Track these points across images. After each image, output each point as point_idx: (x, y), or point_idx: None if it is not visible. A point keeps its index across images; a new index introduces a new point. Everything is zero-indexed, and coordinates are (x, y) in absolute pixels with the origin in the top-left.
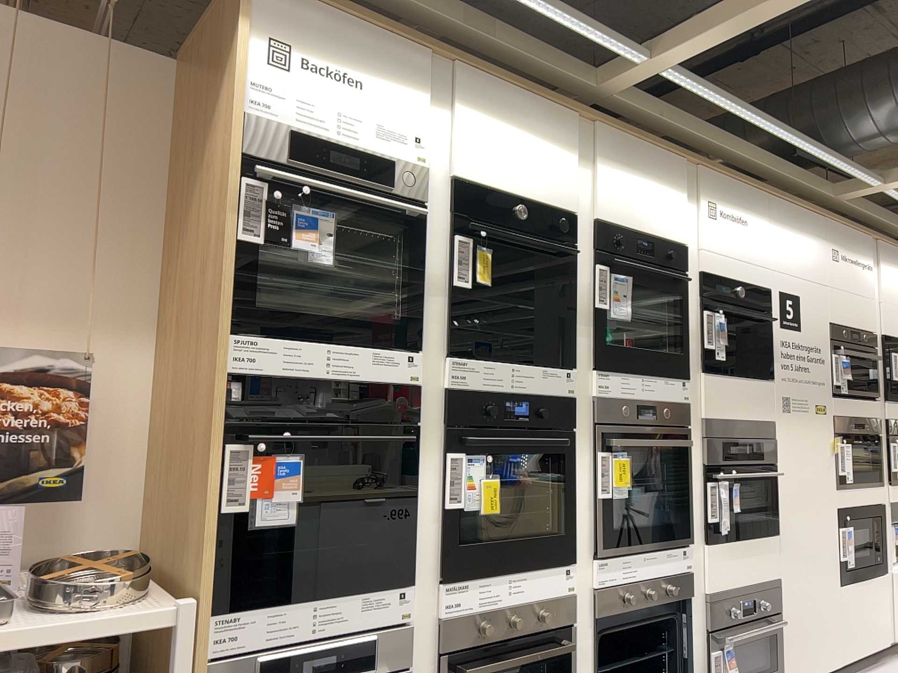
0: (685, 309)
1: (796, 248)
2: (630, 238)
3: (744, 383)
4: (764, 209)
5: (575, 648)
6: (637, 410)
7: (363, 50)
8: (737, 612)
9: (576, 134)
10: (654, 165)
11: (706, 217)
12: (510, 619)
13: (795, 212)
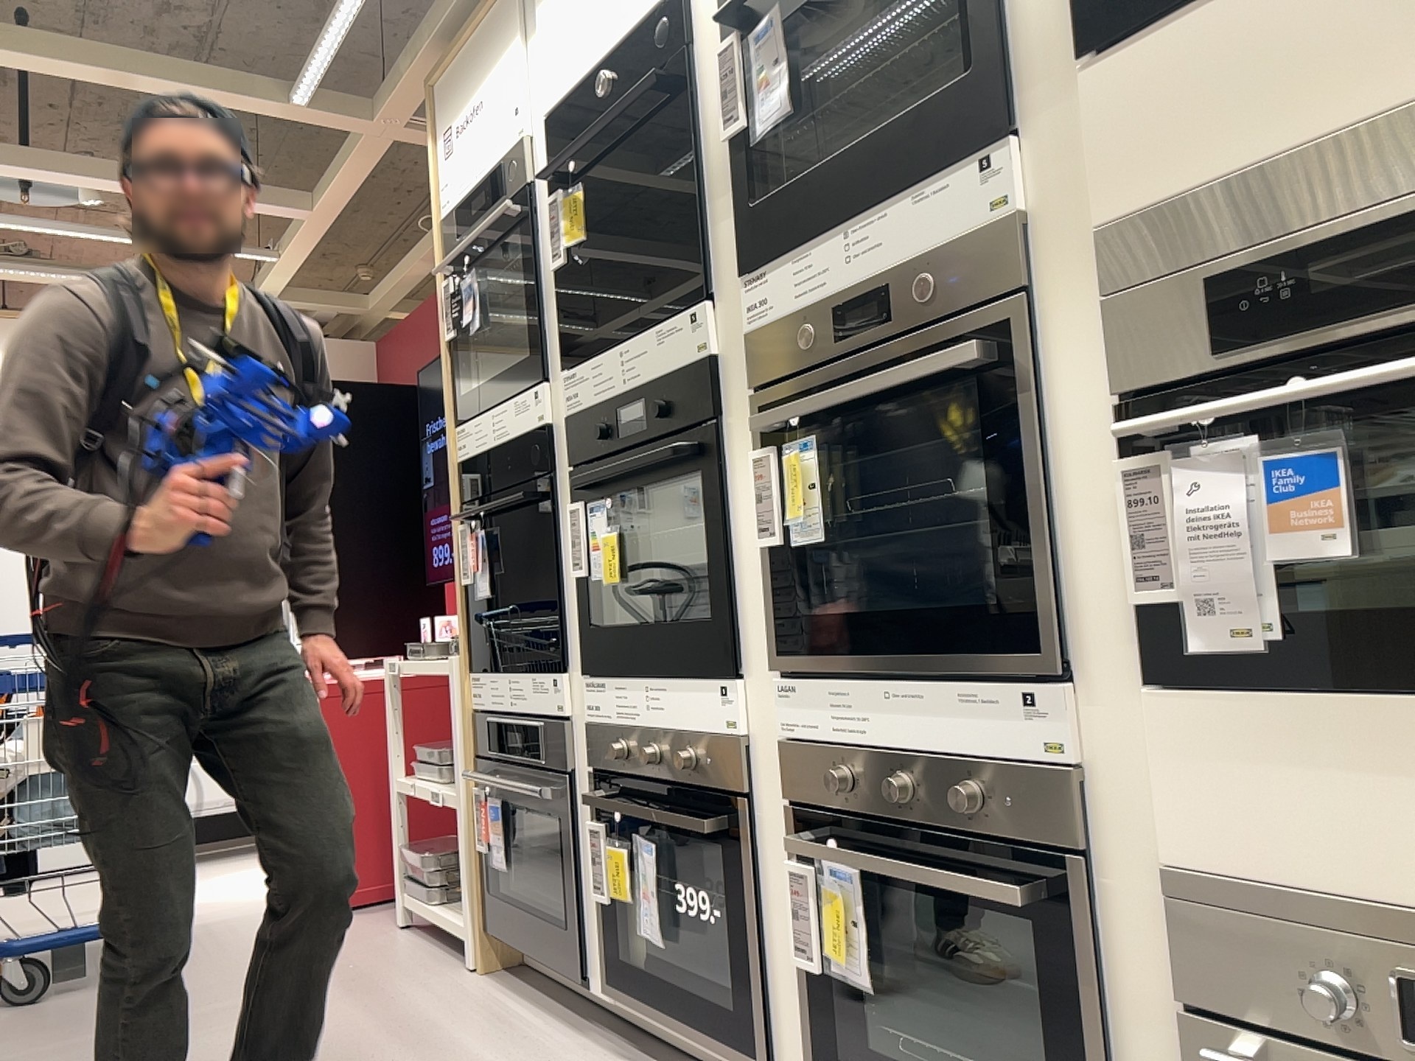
0: None
1: None
2: None
3: None
4: None
5: (765, 849)
6: (834, 319)
7: (477, 64)
8: (1327, 1002)
9: None
10: None
11: None
12: (647, 750)
13: None
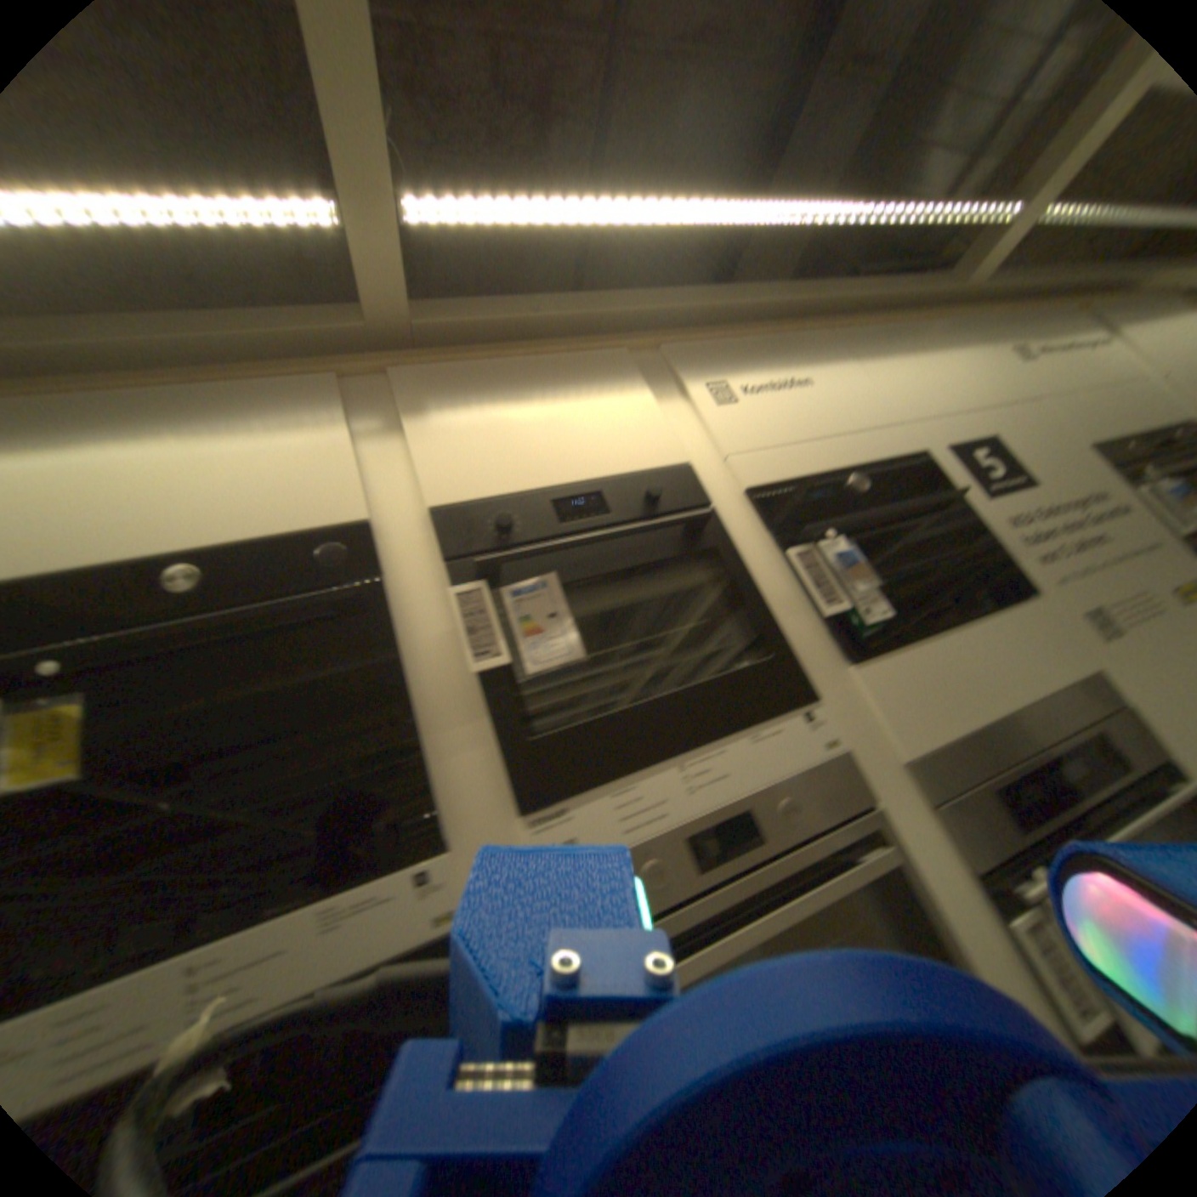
0: (742, 565)
1: (939, 369)
2: (536, 505)
3: (971, 631)
4: (834, 345)
5: None
6: (693, 845)
7: None
8: None
9: (336, 402)
10: (551, 377)
11: (712, 402)
12: None
13: (901, 326)
